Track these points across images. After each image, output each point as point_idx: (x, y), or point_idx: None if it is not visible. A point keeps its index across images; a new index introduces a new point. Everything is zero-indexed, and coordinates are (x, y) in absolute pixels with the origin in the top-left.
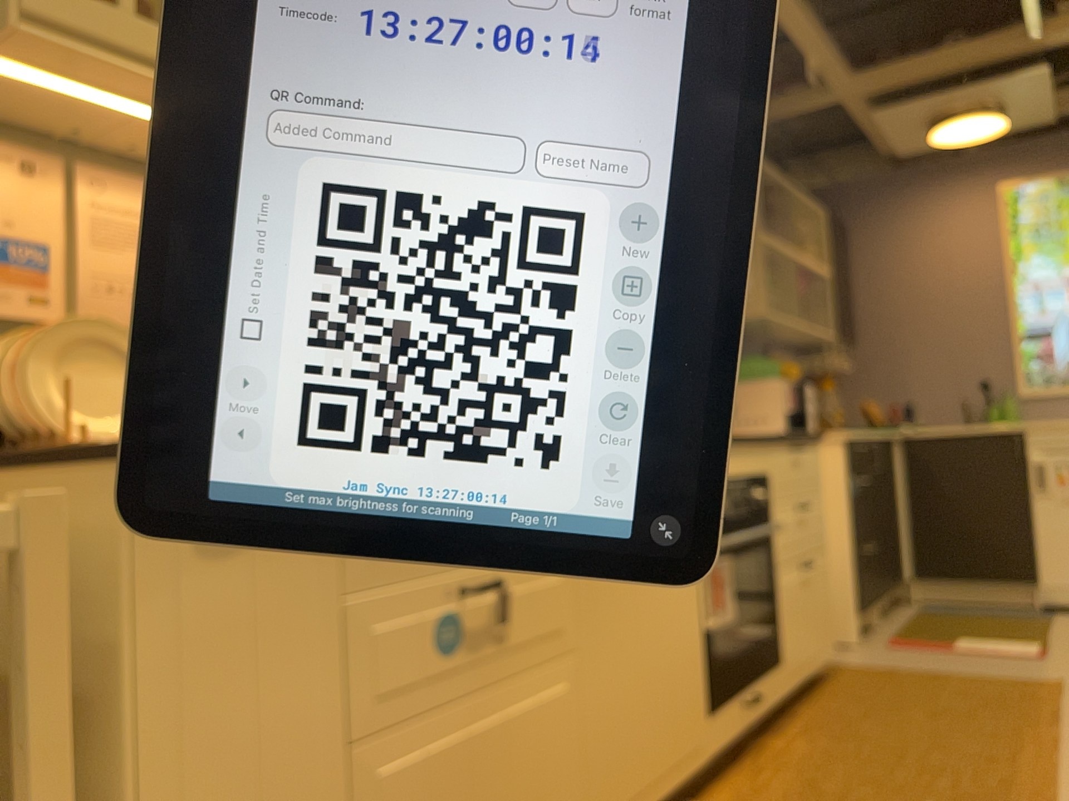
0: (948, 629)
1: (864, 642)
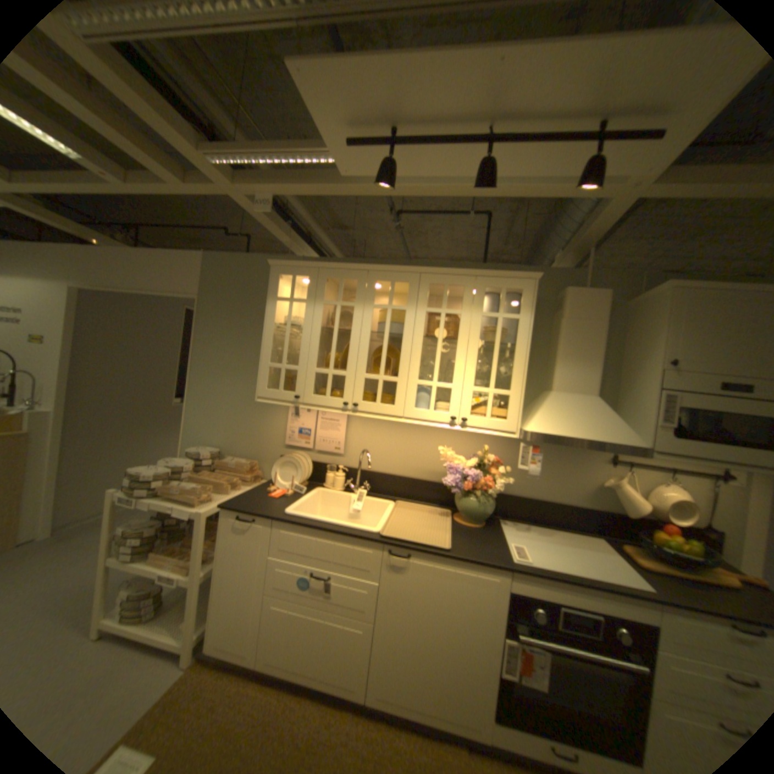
0: None
1: None
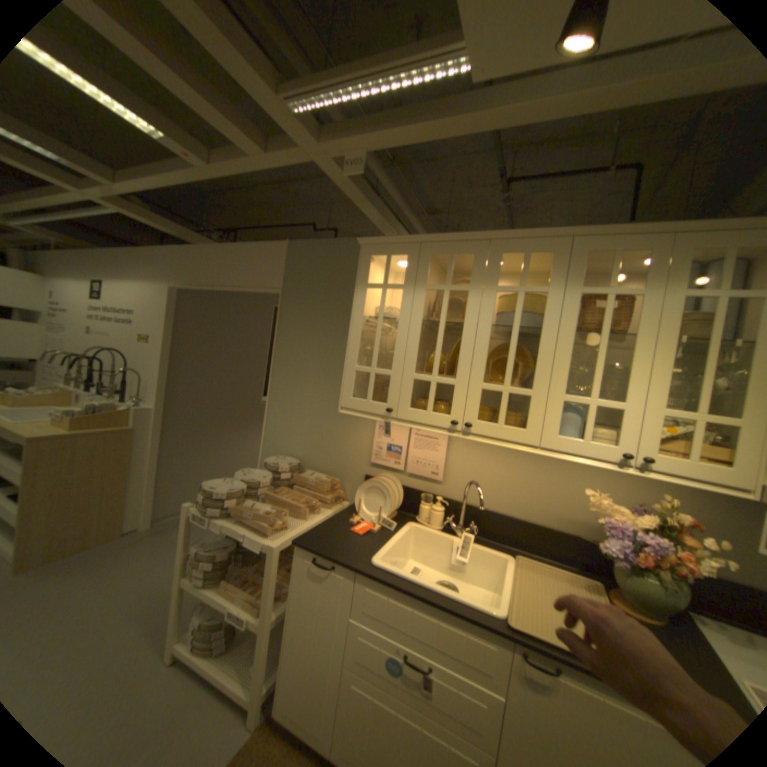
0: None
1: None
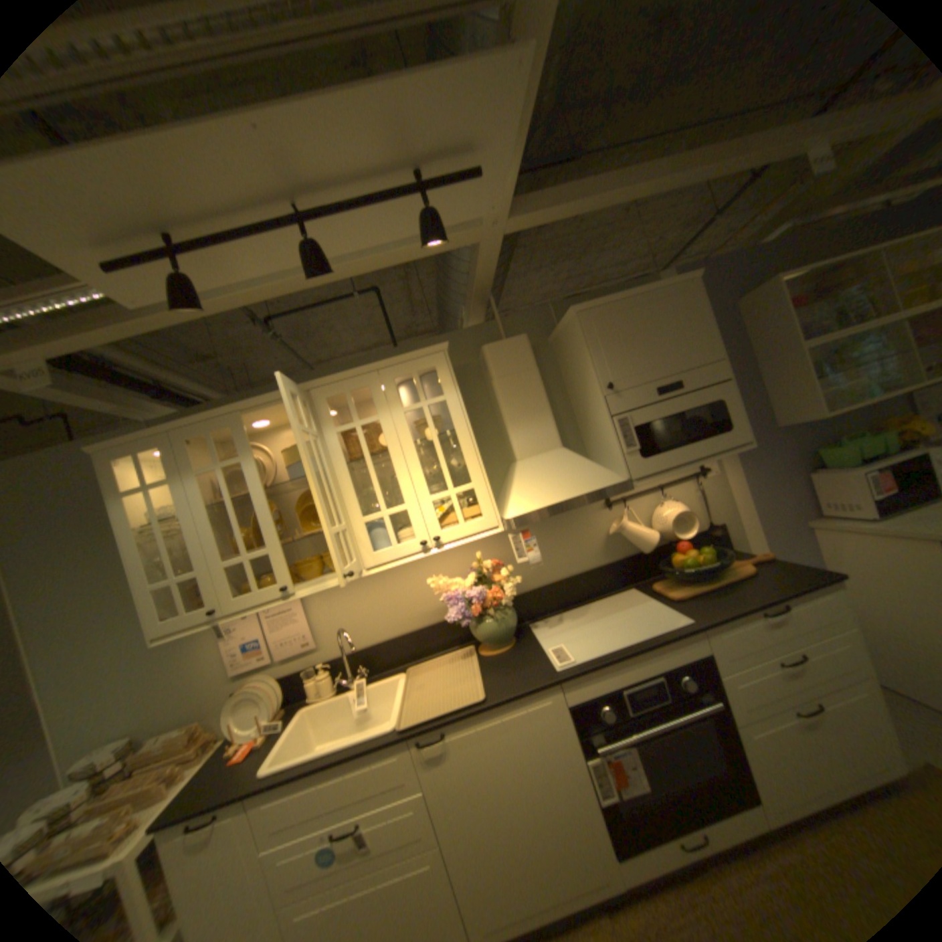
0: None
1: None
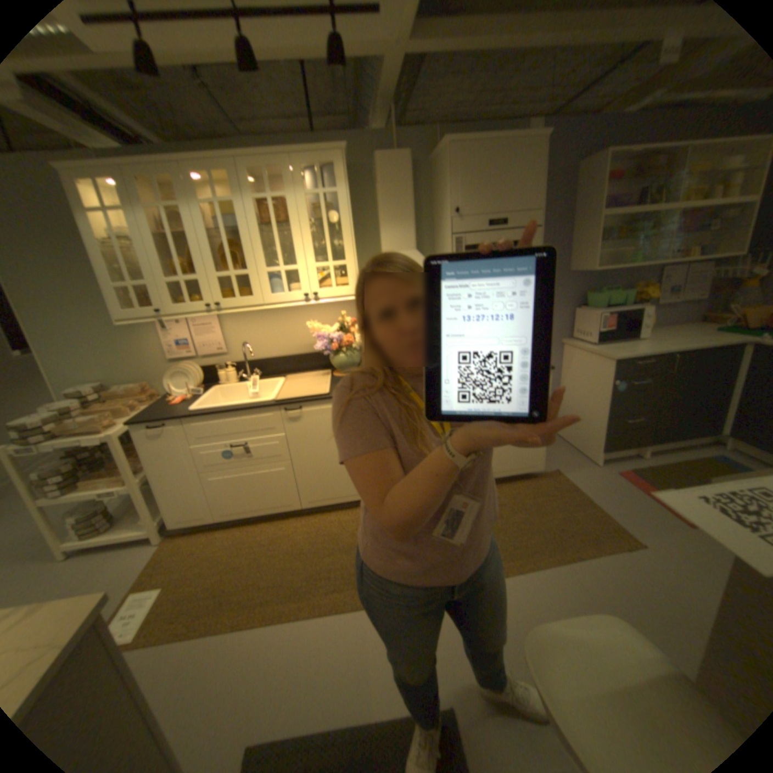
0: (687, 478)
1: (611, 465)
